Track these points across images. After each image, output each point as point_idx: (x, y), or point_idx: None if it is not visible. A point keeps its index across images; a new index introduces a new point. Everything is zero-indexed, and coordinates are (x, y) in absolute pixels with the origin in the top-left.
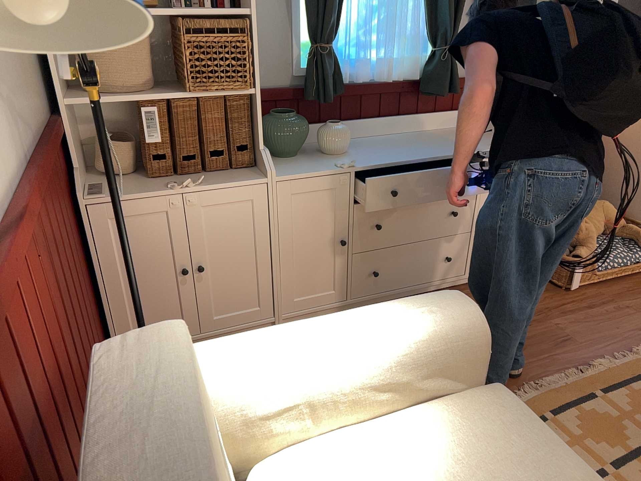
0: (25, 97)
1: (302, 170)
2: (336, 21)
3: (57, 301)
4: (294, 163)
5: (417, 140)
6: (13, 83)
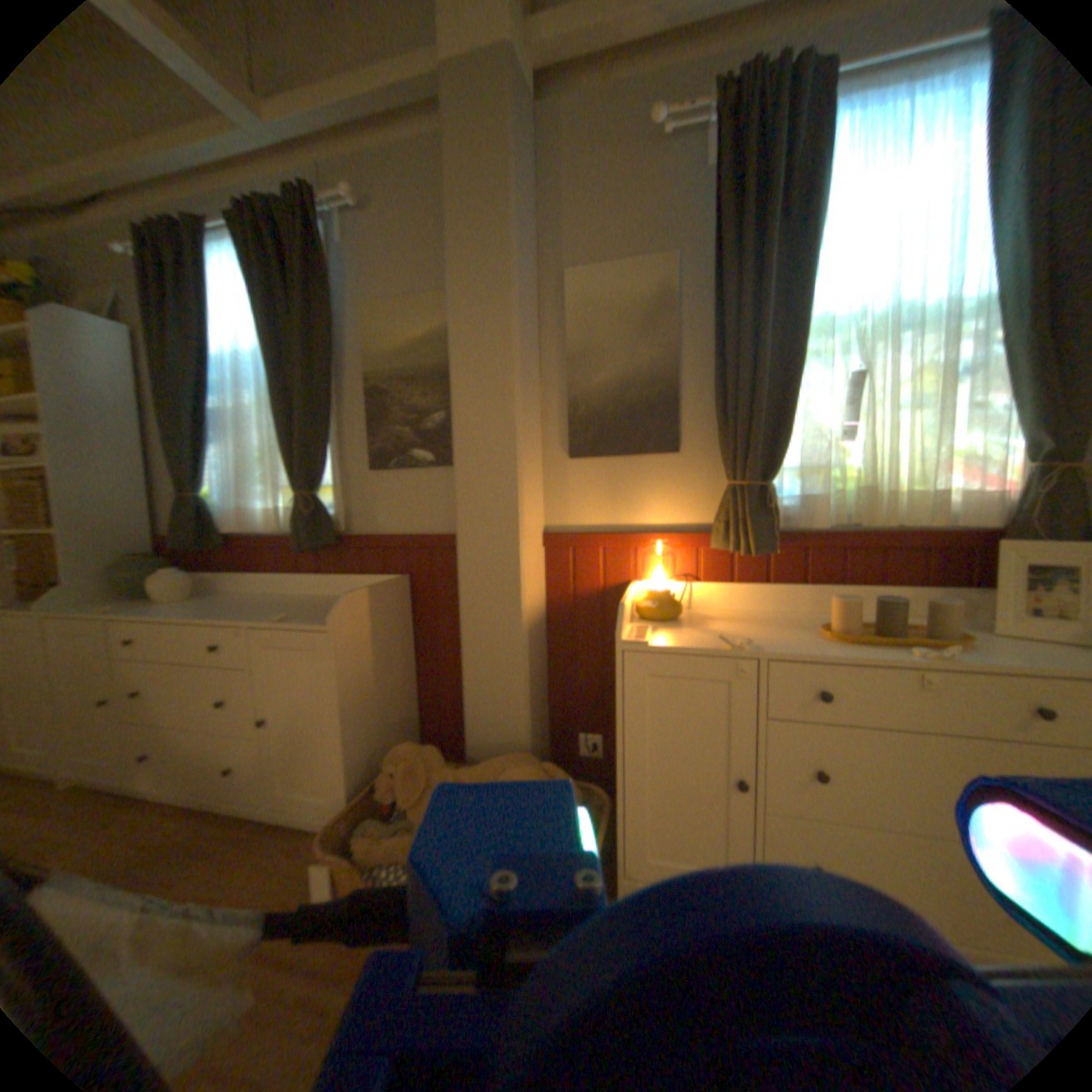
0: None
1: (80, 611)
2: (188, 473)
3: None
4: (108, 606)
5: (266, 603)
6: None
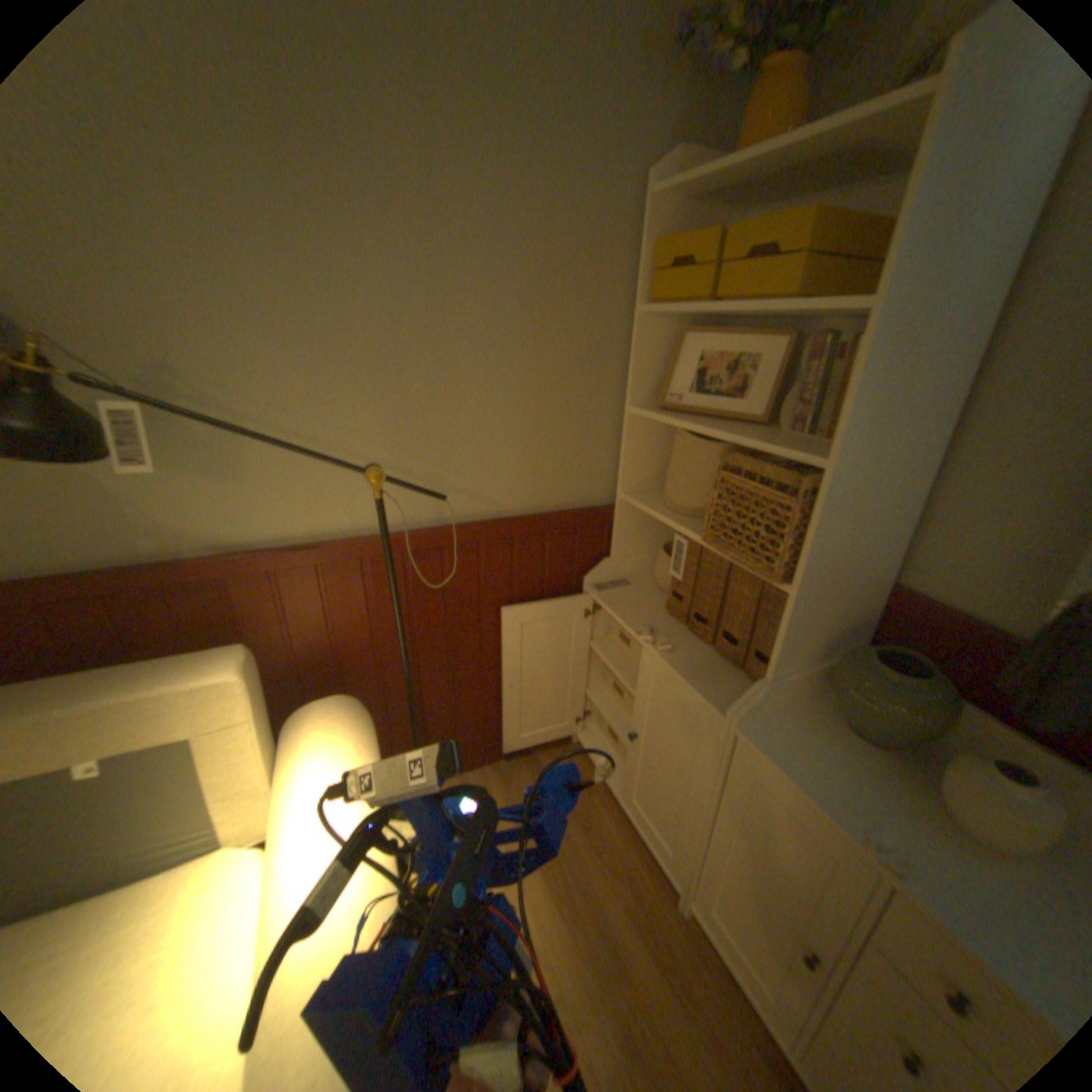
0: (517, 477)
1: (804, 767)
2: None
3: (415, 628)
4: (834, 750)
5: None
6: (485, 463)
